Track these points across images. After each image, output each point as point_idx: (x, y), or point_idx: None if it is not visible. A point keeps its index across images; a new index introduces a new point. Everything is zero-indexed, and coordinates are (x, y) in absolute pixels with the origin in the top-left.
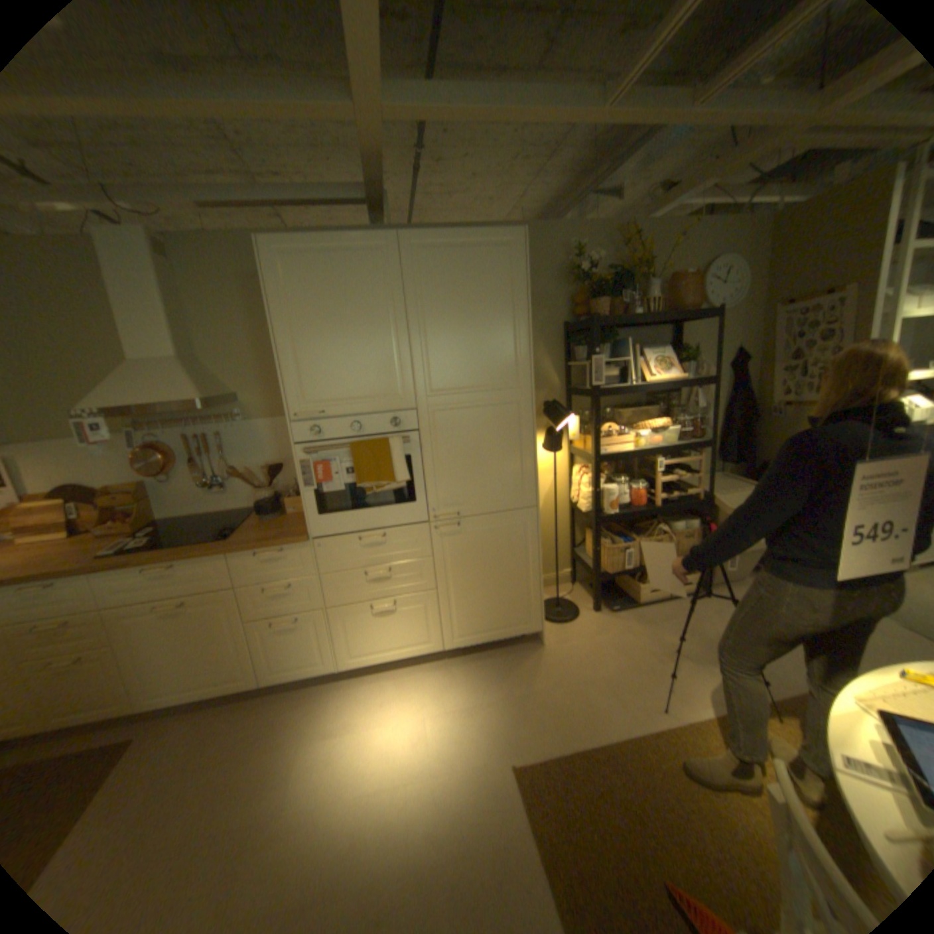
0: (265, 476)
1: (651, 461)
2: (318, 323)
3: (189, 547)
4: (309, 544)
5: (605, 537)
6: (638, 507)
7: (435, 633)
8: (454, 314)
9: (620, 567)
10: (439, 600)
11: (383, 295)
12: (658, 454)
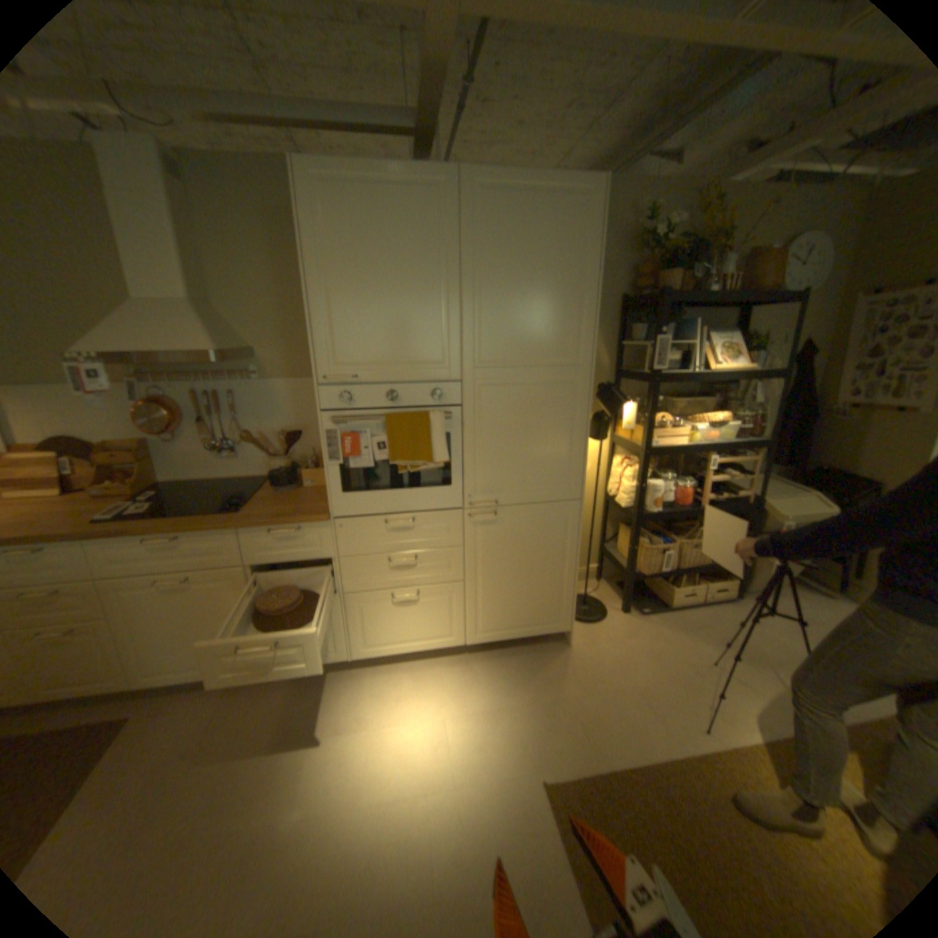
0: (280, 443)
1: (701, 457)
2: (358, 270)
3: (196, 518)
4: (331, 524)
5: (642, 536)
6: (683, 506)
7: (458, 627)
8: (515, 272)
9: (656, 569)
10: (465, 593)
11: (436, 243)
12: (714, 451)
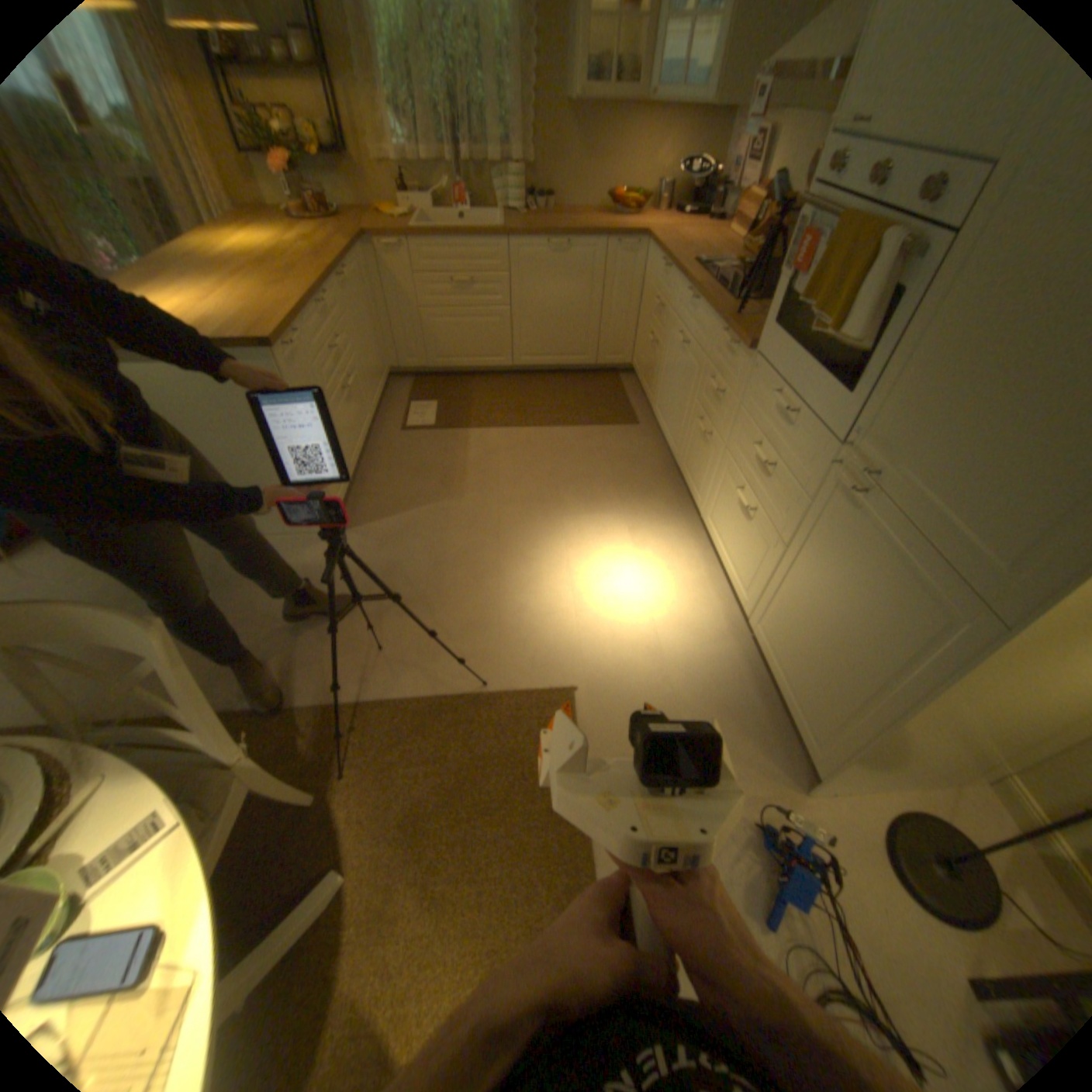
0: None
1: None
2: None
3: (717, 289)
4: (752, 359)
5: None
6: None
7: (753, 593)
8: None
9: None
10: (777, 566)
11: None
12: None
